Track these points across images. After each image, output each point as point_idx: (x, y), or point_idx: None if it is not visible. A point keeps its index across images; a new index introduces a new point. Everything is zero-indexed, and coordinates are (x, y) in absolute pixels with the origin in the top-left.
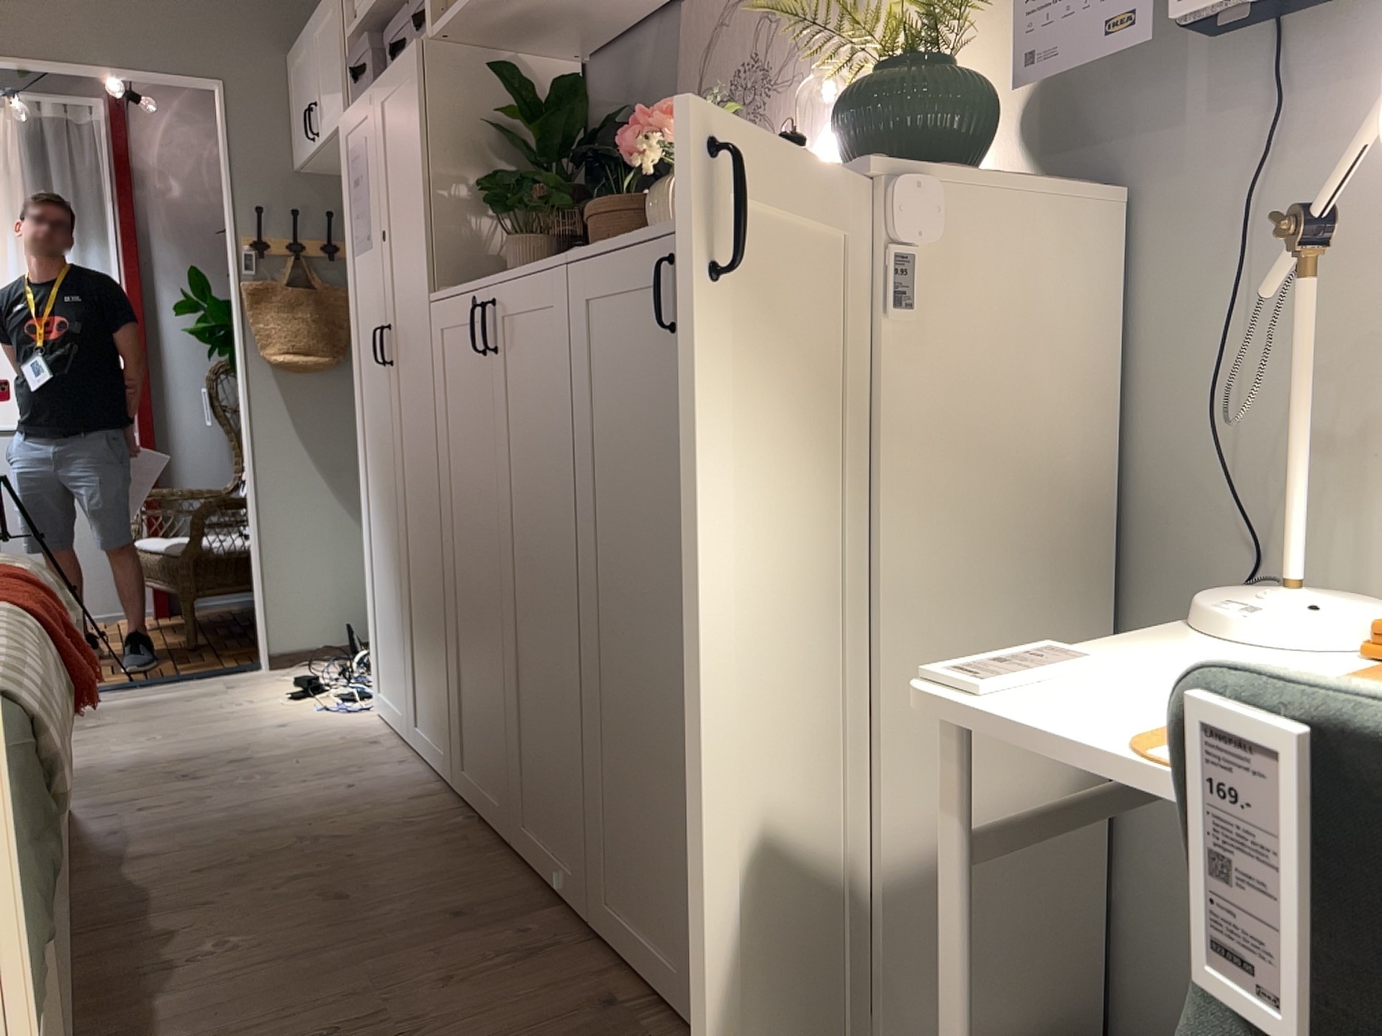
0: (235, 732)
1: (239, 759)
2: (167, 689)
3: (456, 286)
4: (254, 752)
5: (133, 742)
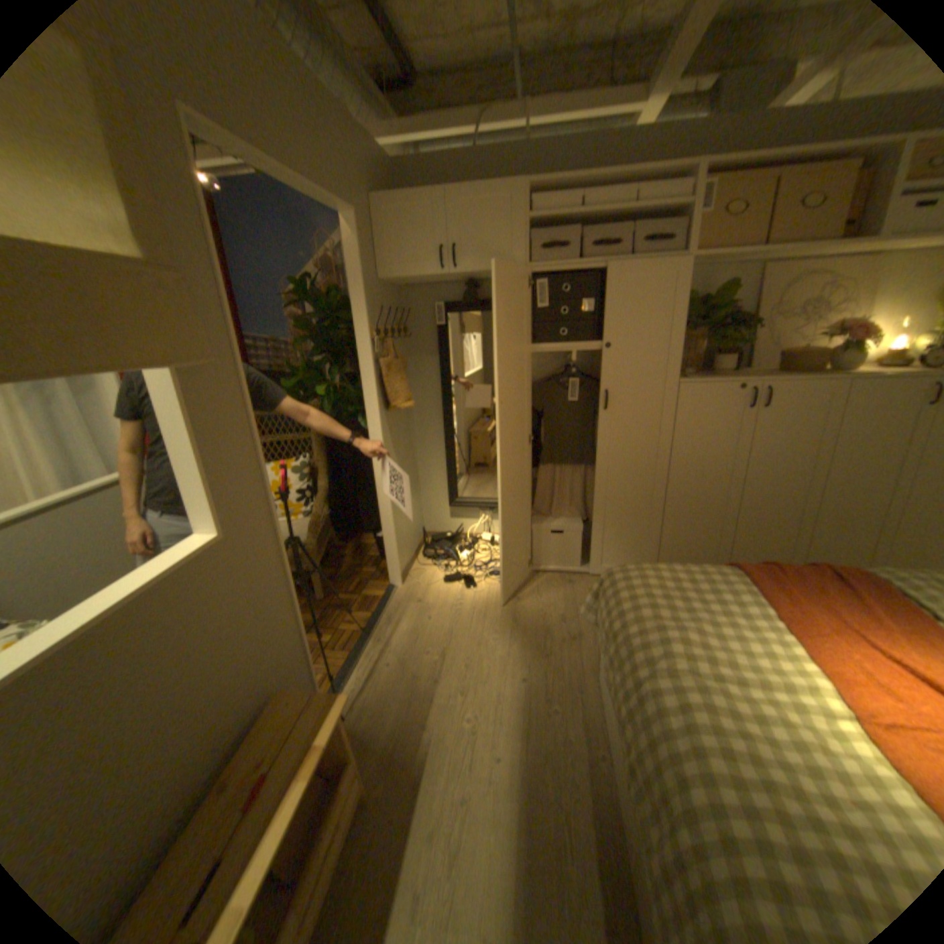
0: (513, 613)
1: (557, 618)
2: (391, 622)
3: (714, 379)
4: (552, 613)
5: (494, 646)
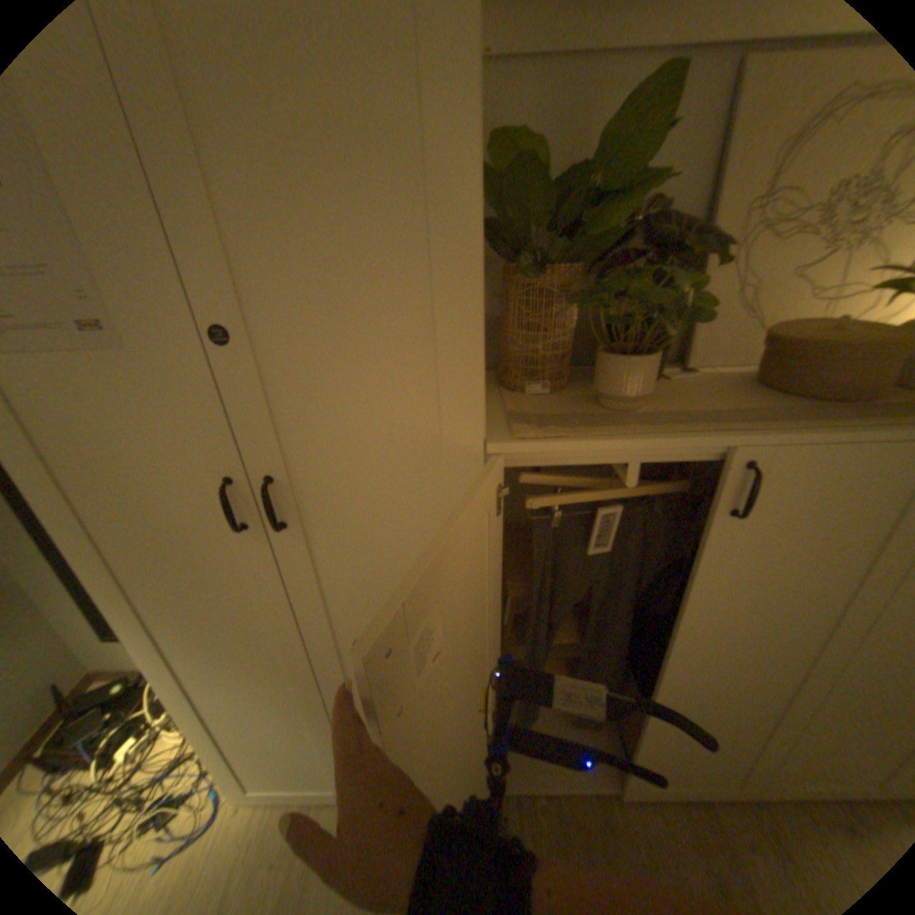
0: None
1: None
2: None
3: (592, 434)
4: None
5: None
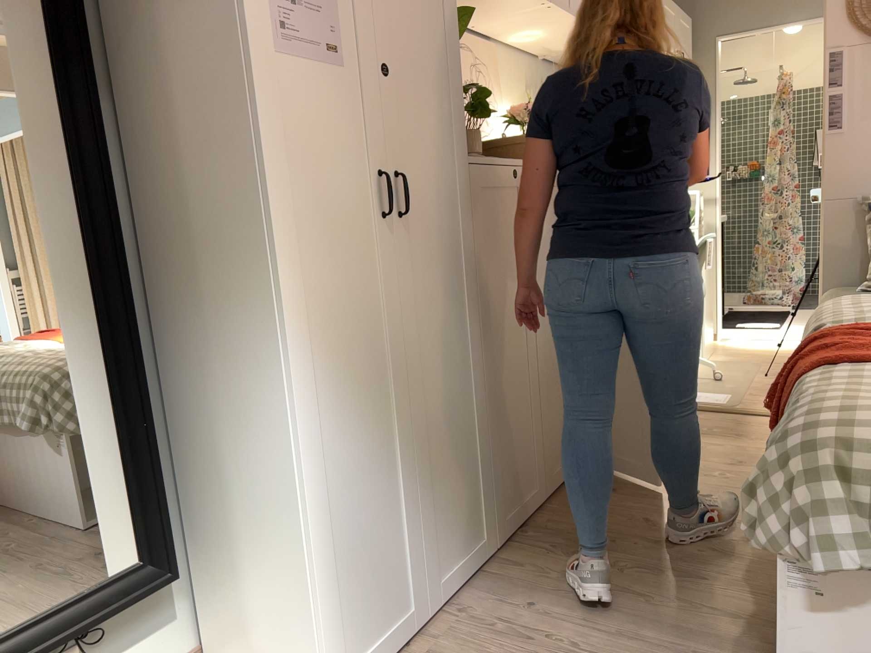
0: None
1: None
2: None
3: (490, 157)
4: None
5: None
